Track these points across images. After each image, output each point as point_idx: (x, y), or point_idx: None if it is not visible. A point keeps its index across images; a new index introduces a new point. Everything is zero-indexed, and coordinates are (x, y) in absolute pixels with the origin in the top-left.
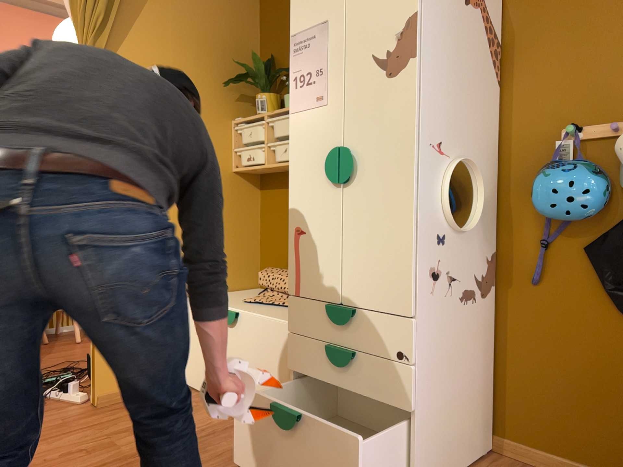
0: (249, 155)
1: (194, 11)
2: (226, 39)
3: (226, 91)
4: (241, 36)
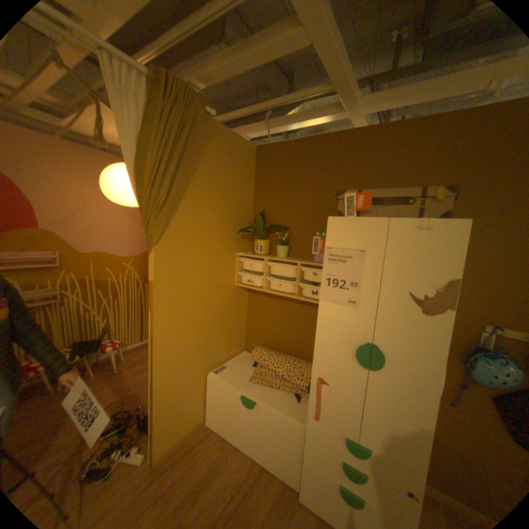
0: (250, 279)
1: (219, 182)
2: (236, 199)
3: (234, 234)
4: (244, 196)
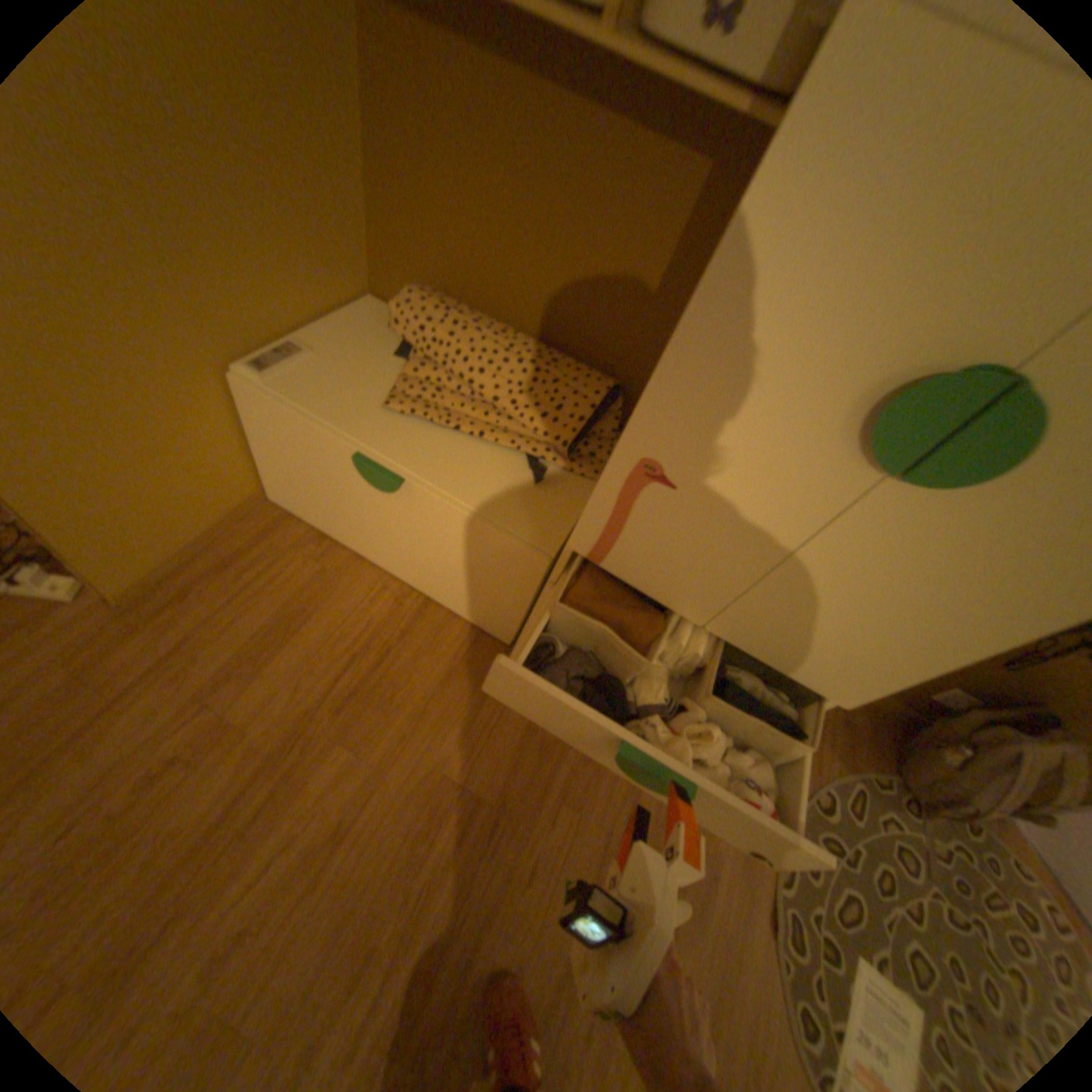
0: None
1: None
2: None
3: None
4: None
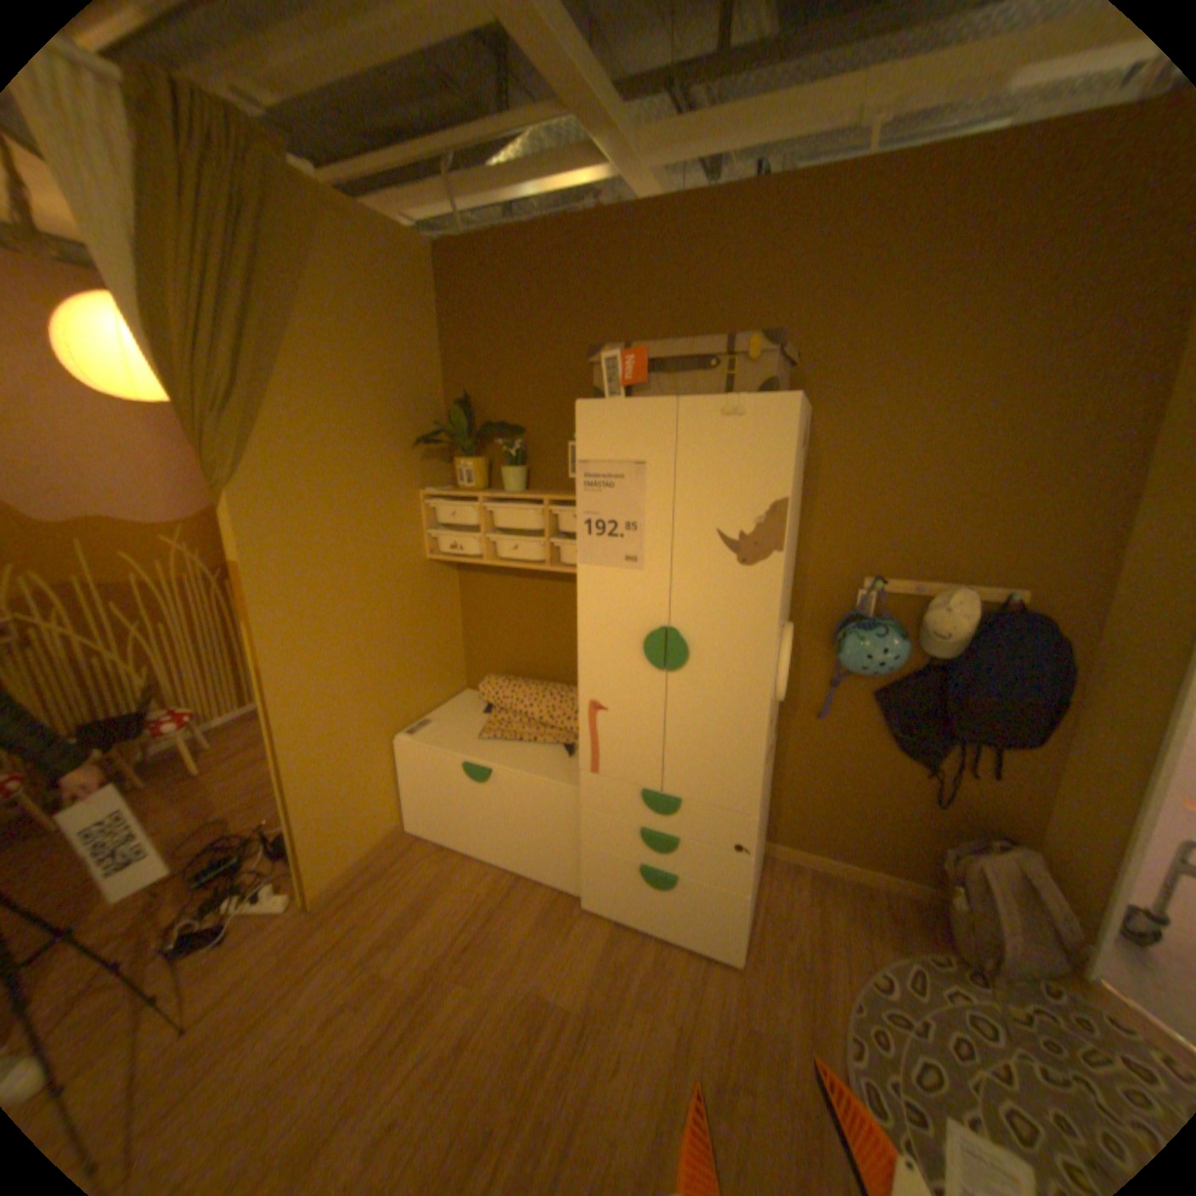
0: (456, 543)
1: (353, 334)
2: (400, 372)
3: (408, 450)
4: (417, 362)
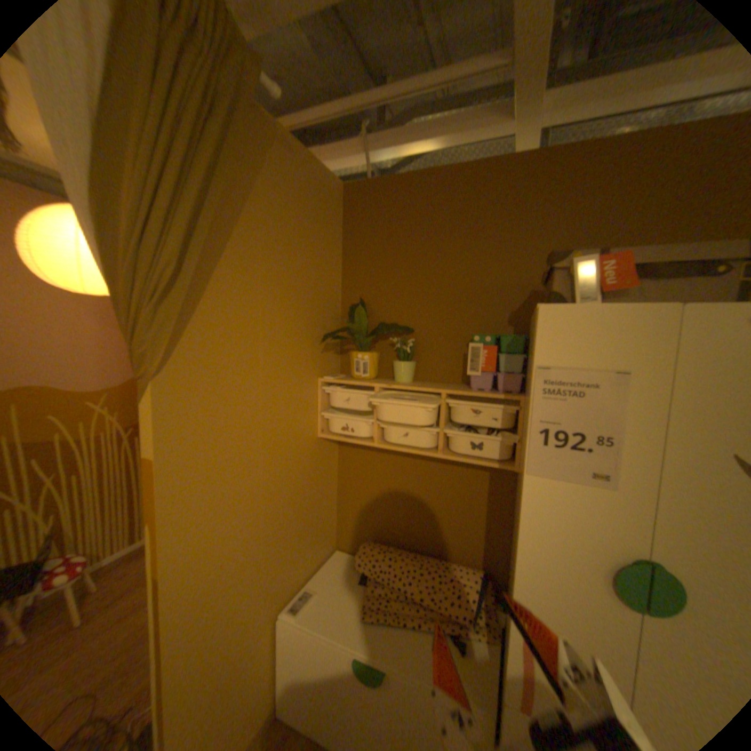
0: (348, 425)
1: (285, 243)
2: (315, 279)
3: (314, 343)
4: (327, 272)
